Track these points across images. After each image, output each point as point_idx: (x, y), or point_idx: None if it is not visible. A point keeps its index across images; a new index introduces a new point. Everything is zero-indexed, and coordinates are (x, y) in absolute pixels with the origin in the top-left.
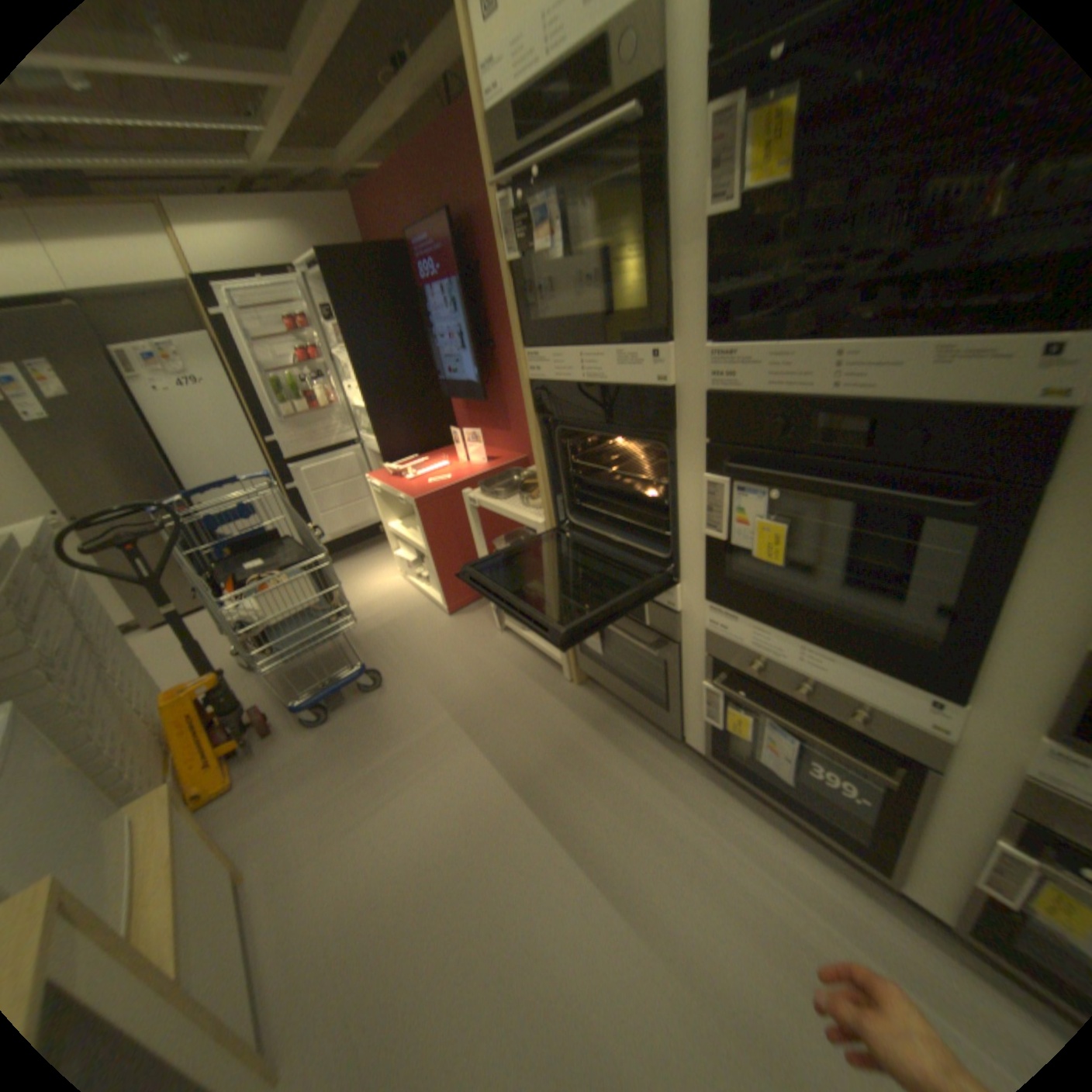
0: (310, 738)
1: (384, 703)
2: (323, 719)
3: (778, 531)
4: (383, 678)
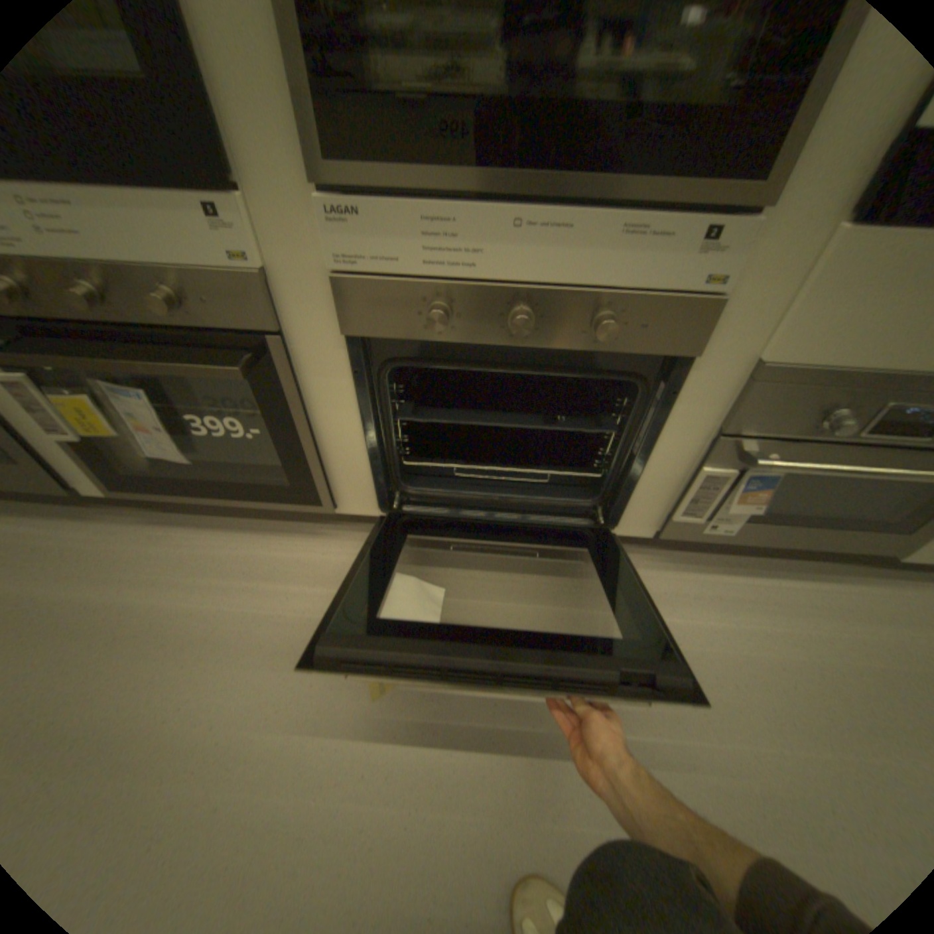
0: None
1: None
2: None
3: None
4: None
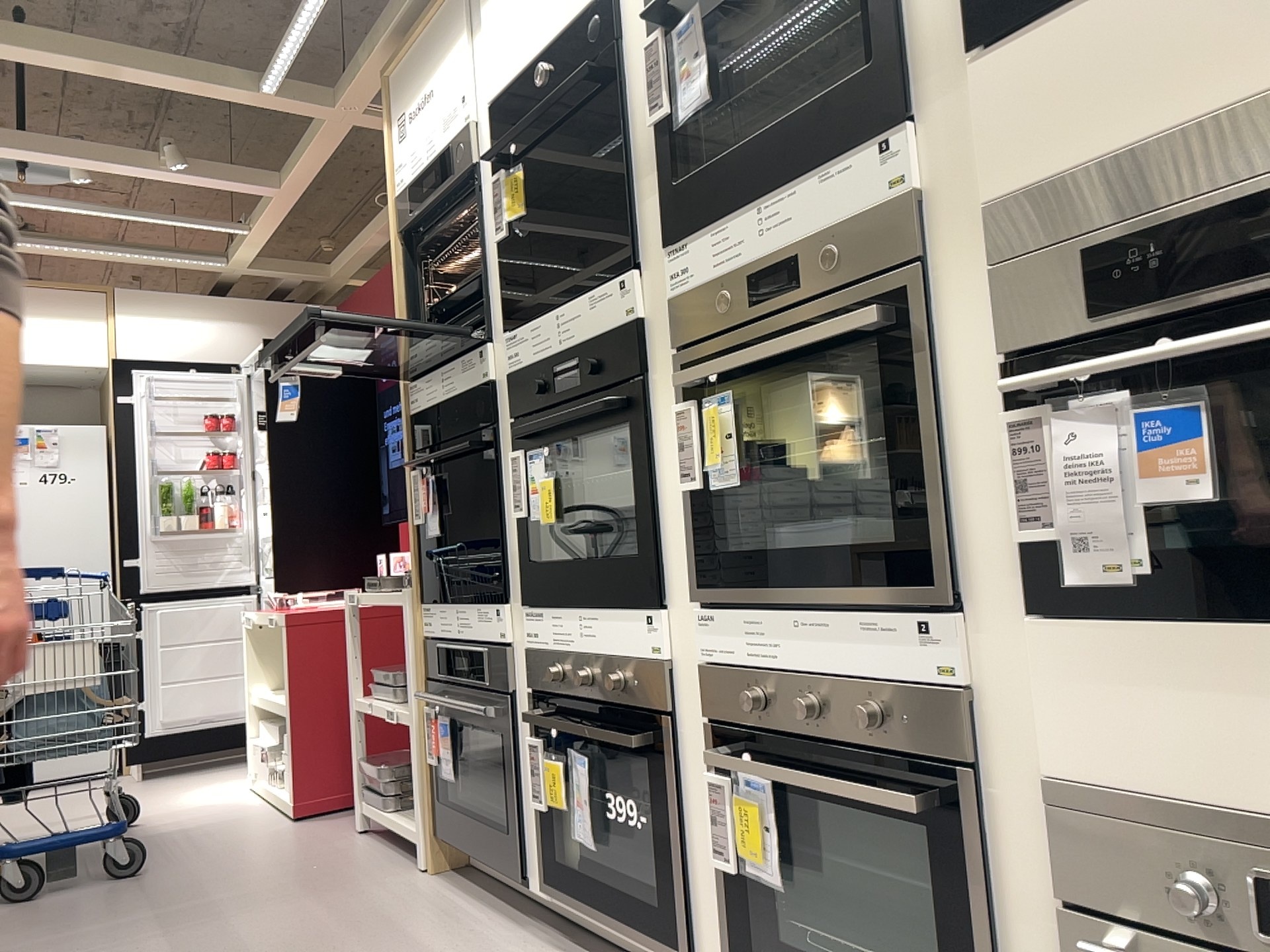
0: (5, 910)
1: (137, 885)
2: (35, 896)
3: (547, 484)
4: (152, 866)
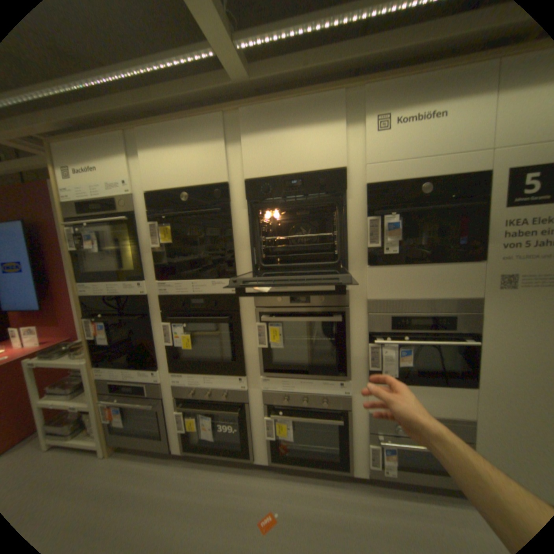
0: None
1: None
2: None
3: (187, 338)
4: None
